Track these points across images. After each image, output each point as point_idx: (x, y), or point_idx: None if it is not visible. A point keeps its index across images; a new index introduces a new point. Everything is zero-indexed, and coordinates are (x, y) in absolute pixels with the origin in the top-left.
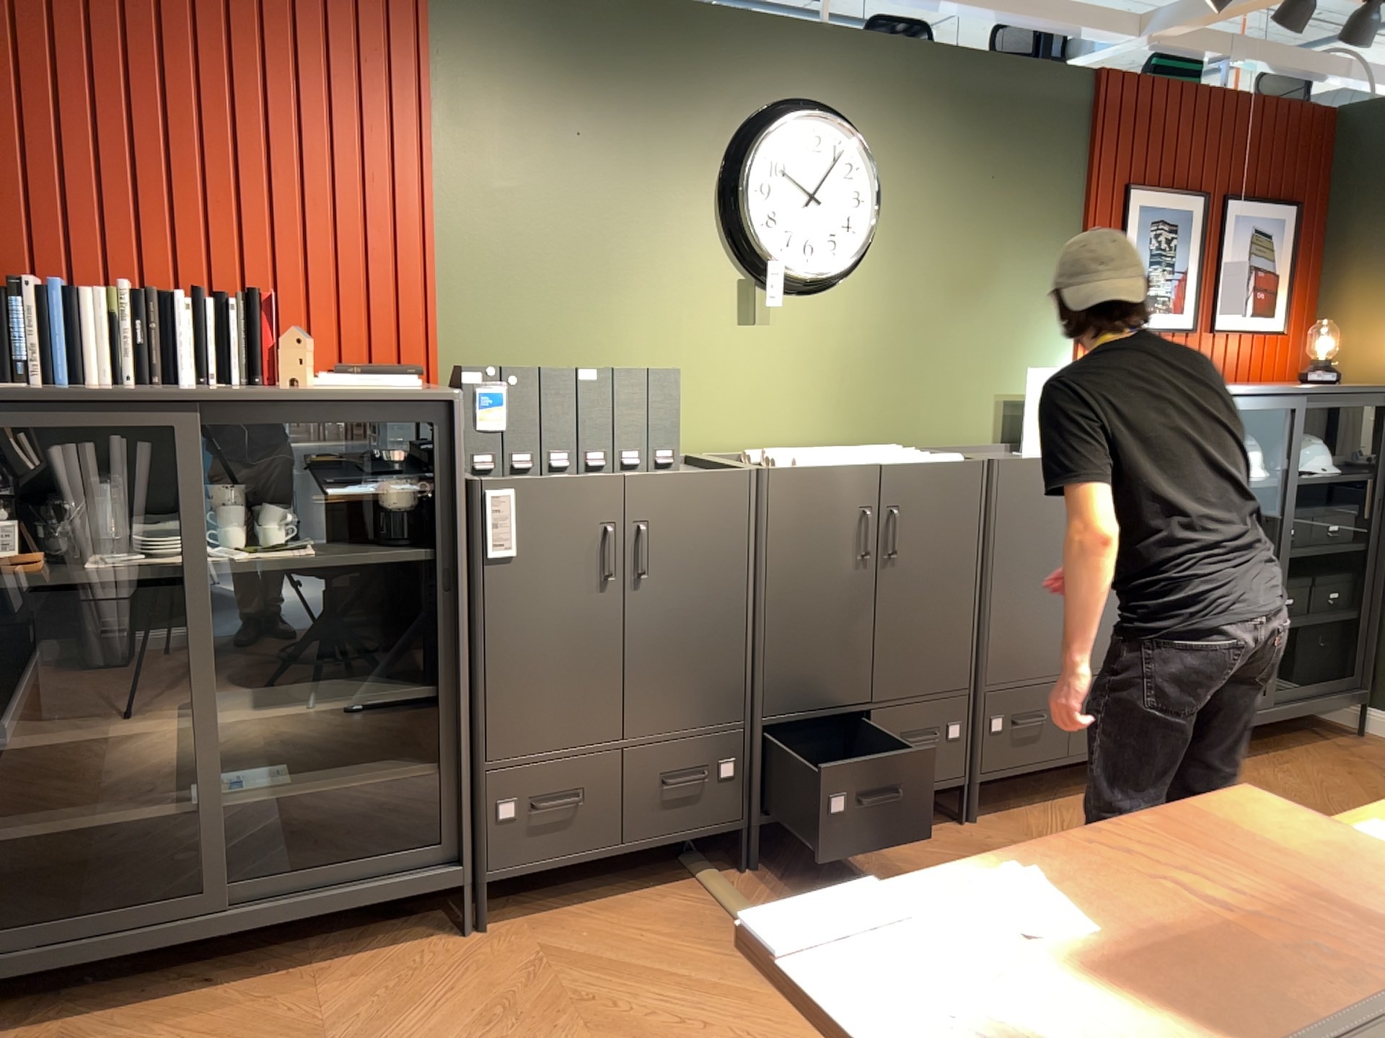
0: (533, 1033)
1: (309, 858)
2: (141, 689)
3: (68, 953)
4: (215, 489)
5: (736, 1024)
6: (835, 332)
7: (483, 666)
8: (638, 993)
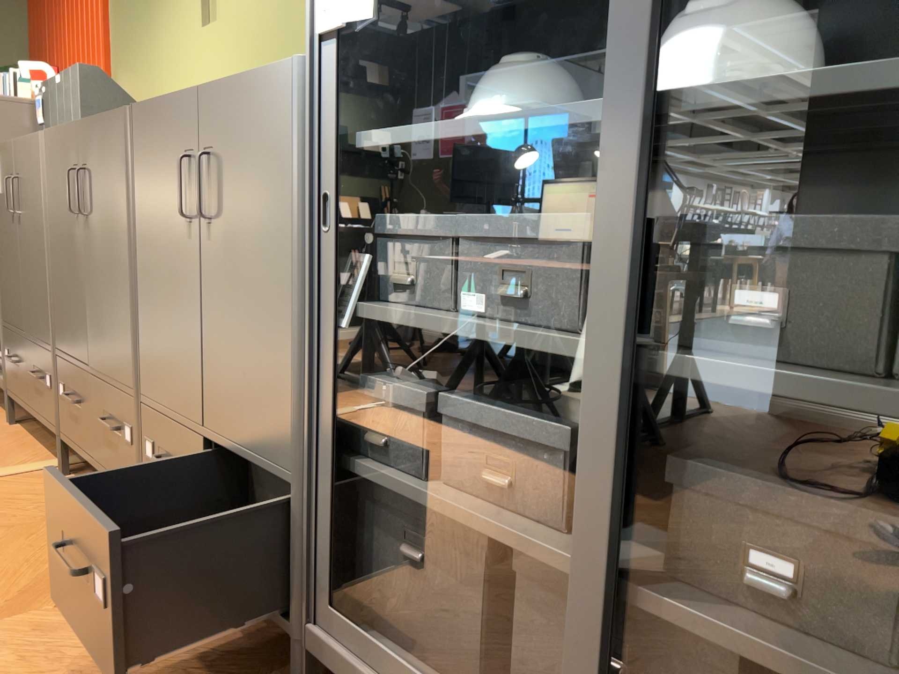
0: None
1: None
2: None
3: None
4: None
5: None
6: (251, 13)
7: None
8: None
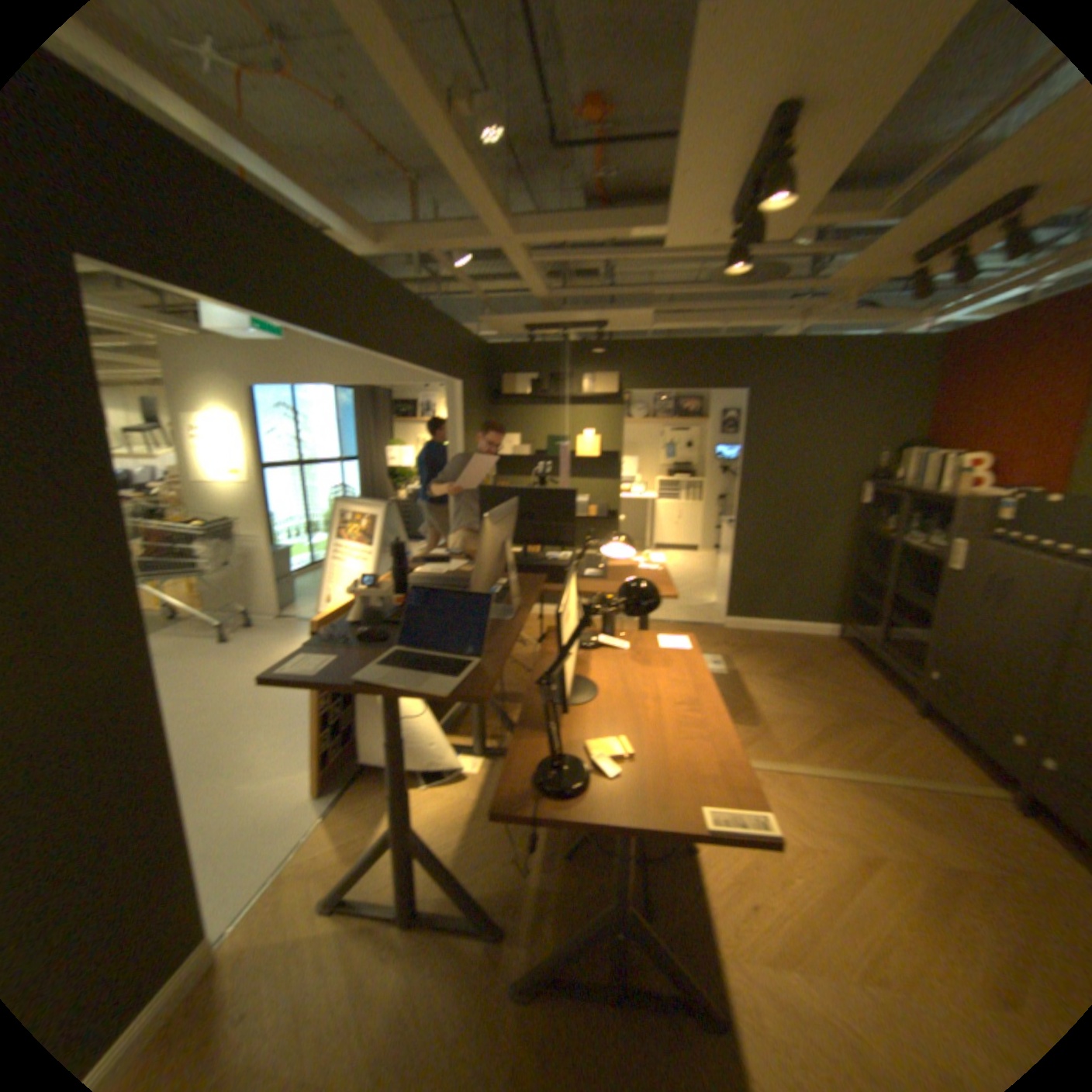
0: (845, 712)
1: (928, 667)
2: (896, 576)
3: (857, 635)
4: (950, 524)
5: (849, 752)
6: None
7: (943, 611)
8: (873, 738)
